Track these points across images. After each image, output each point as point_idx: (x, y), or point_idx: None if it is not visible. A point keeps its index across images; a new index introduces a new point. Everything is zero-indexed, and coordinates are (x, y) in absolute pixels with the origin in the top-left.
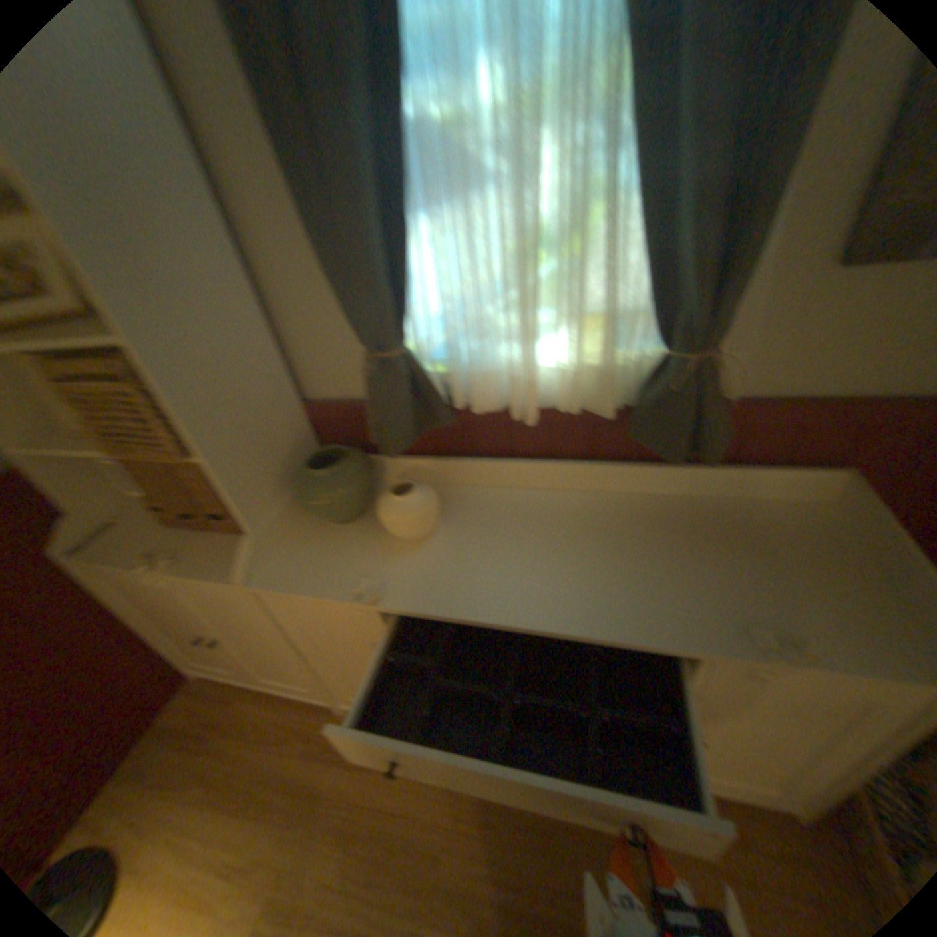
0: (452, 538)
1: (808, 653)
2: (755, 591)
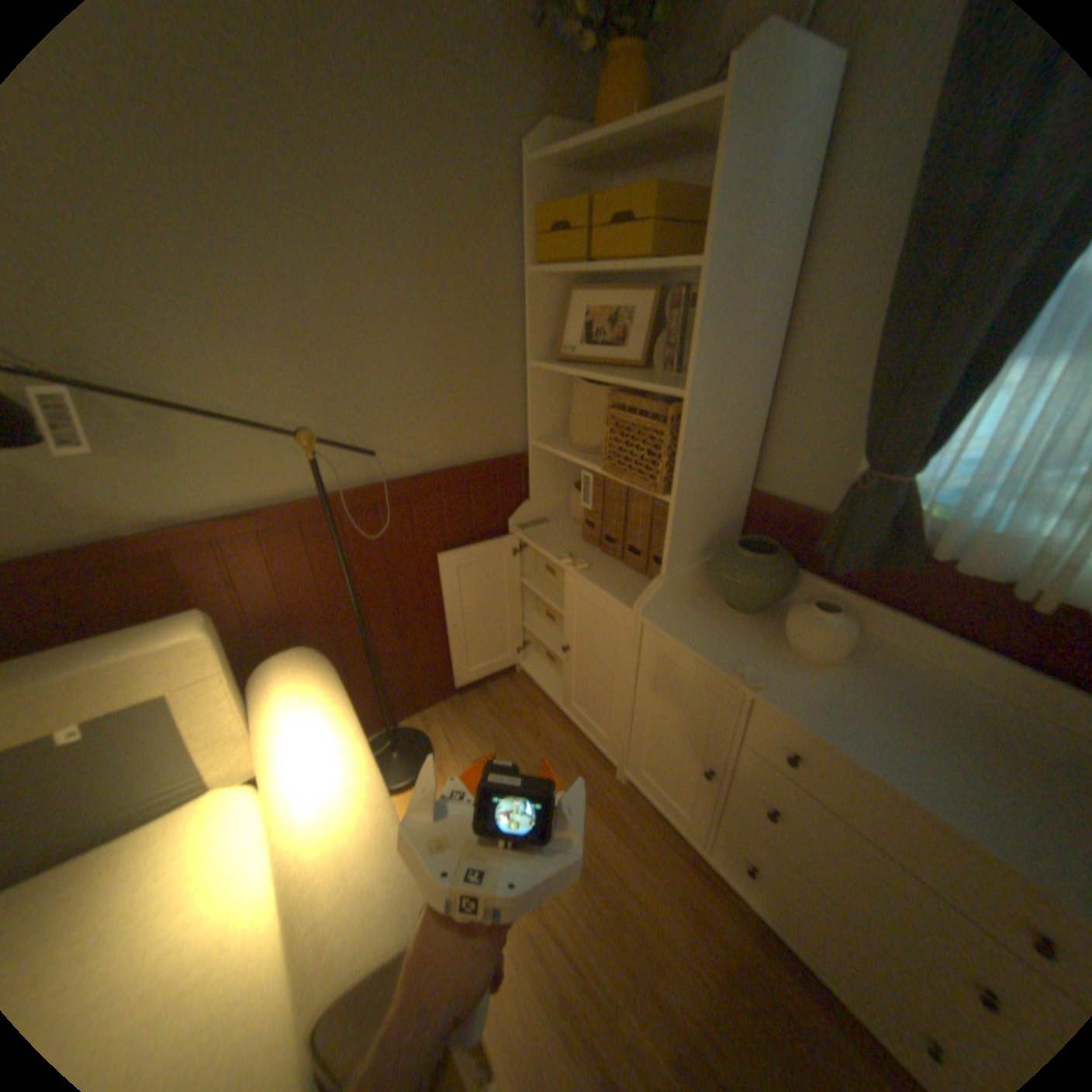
0: (858, 683)
1: None
2: None
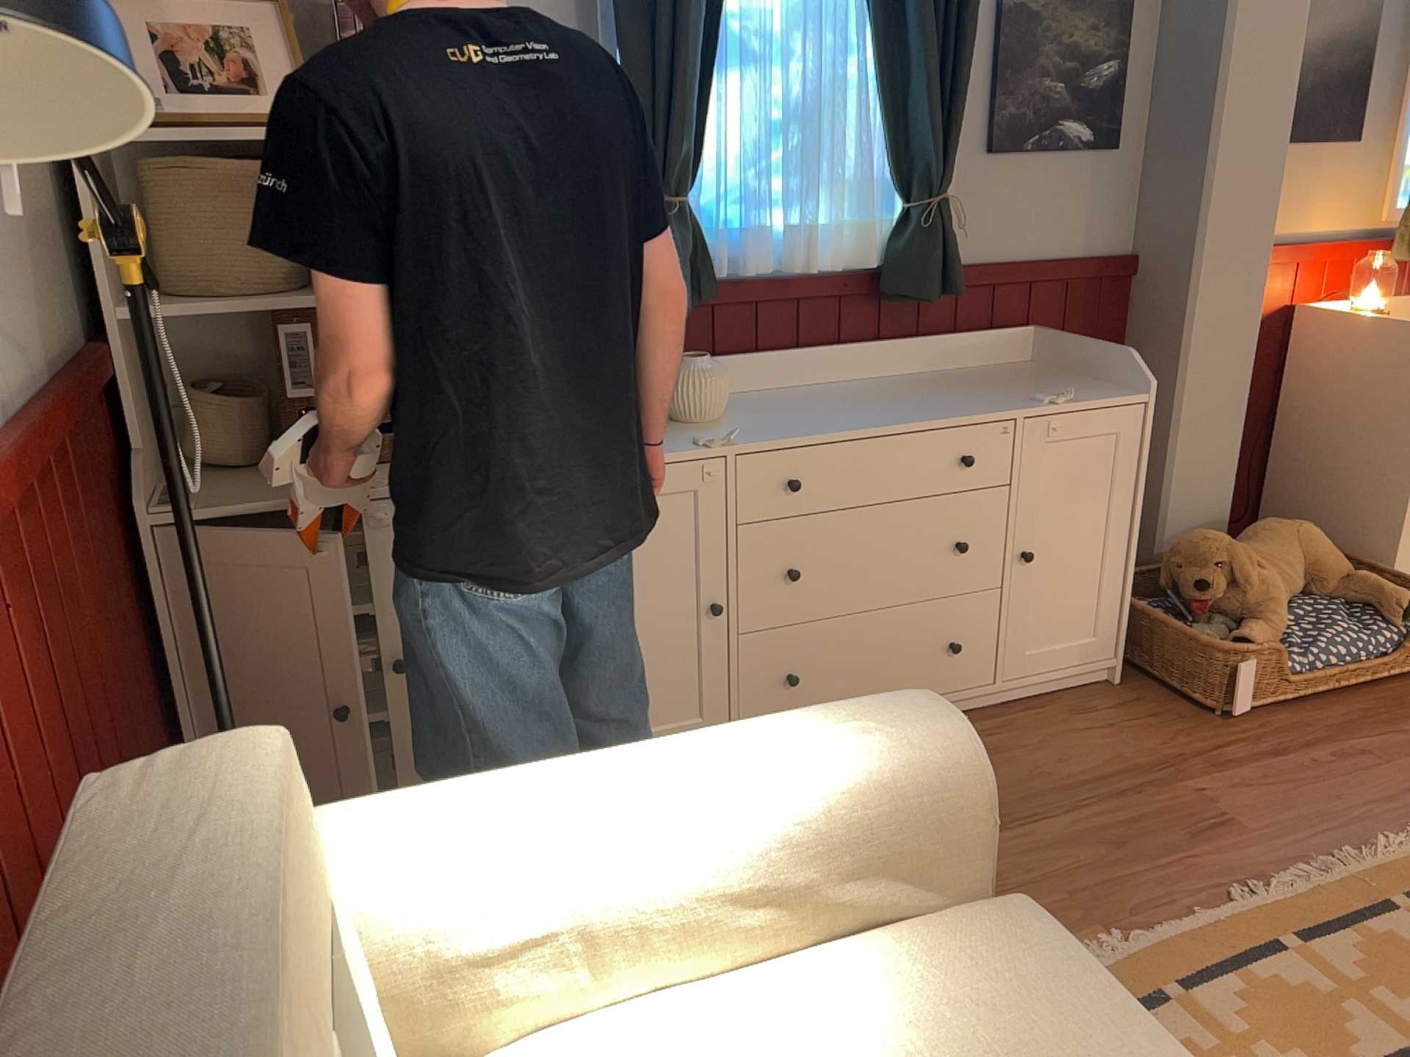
0: (751, 414)
1: (1074, 394)
2: (1022, 391)
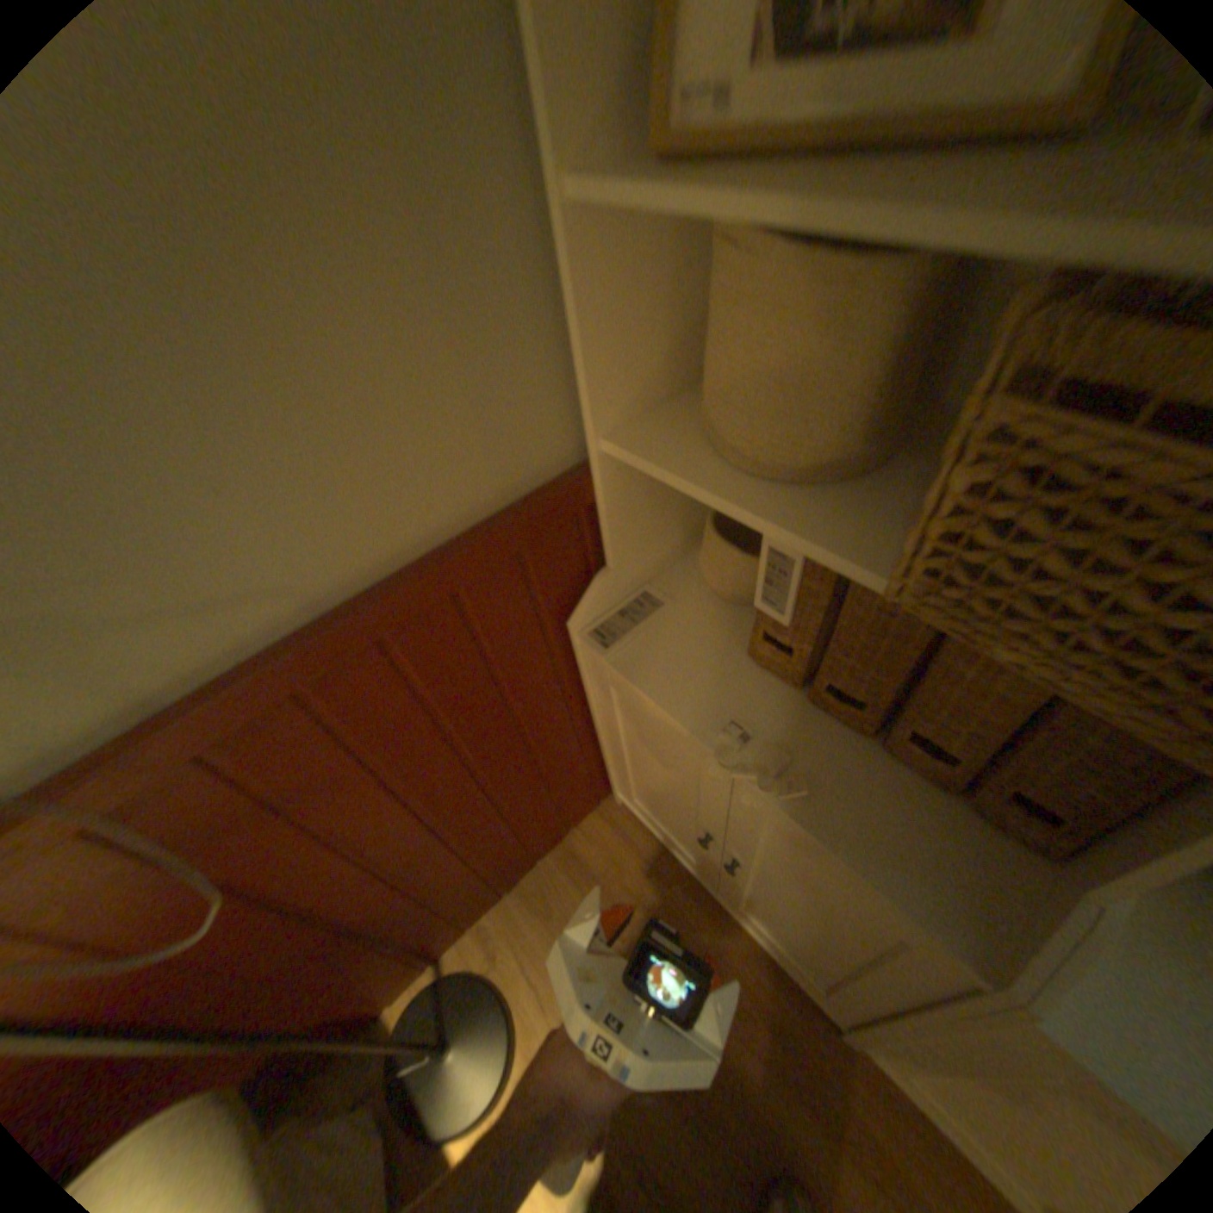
0: None
1: None
2: None
